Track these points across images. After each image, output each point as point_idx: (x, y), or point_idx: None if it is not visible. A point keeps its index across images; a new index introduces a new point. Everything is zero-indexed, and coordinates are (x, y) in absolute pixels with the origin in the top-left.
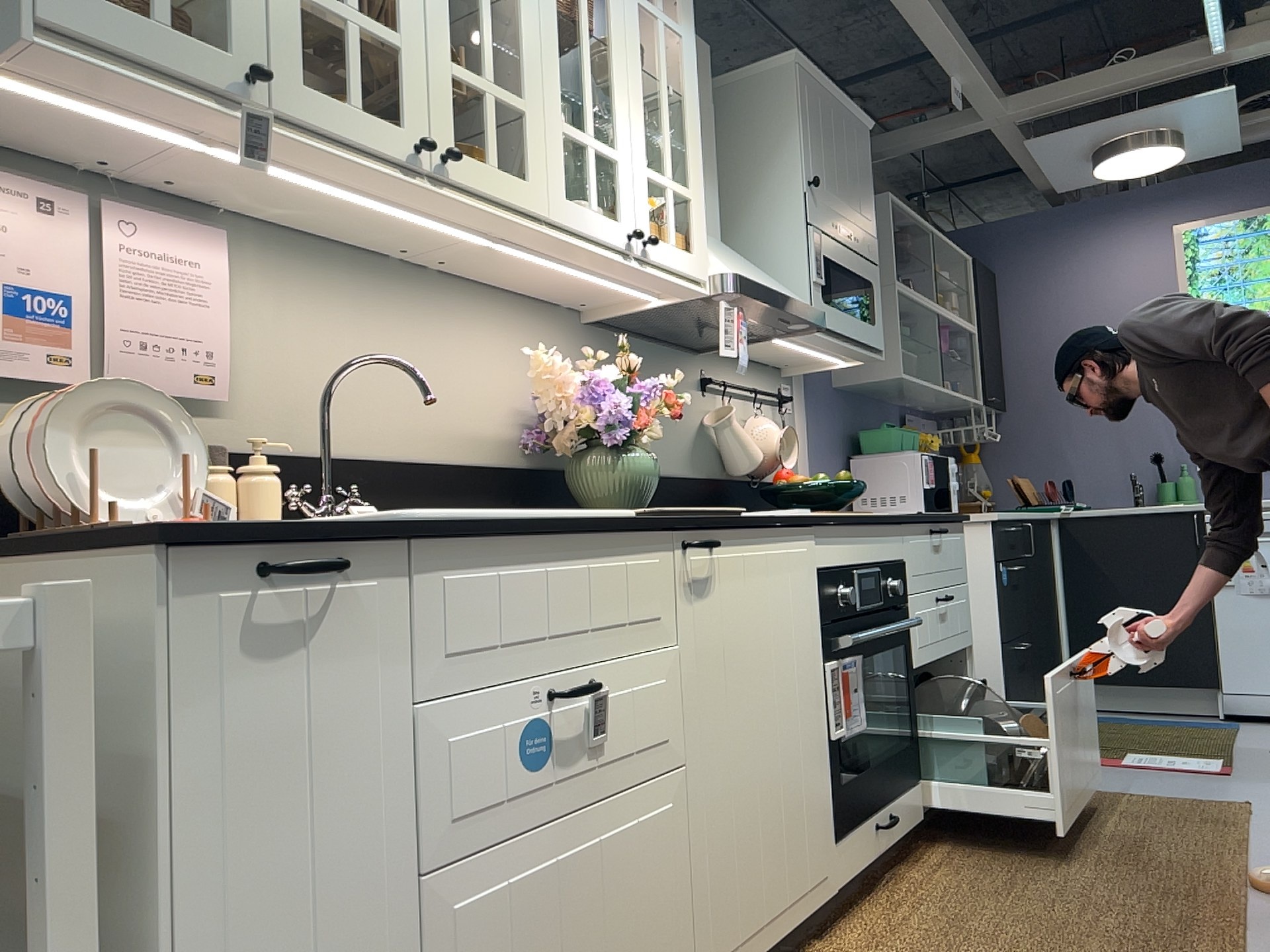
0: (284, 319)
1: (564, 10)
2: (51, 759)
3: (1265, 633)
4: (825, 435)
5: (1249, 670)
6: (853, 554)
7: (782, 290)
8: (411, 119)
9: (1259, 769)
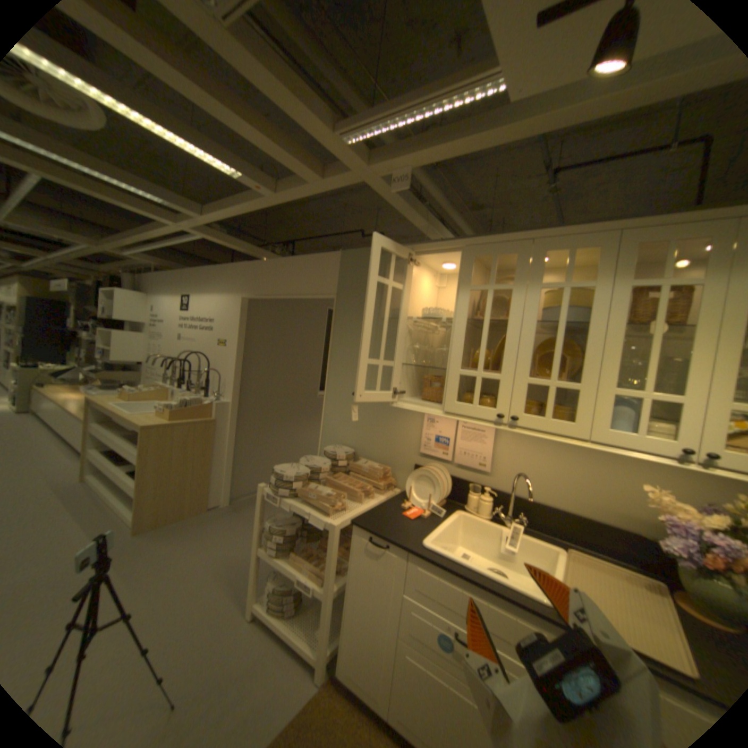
0: (519, 448)
1: (649, 317)
2: (329, 551)
3: None
4: None
5: None
6: None
7: None
8: (501, 405)
9: None
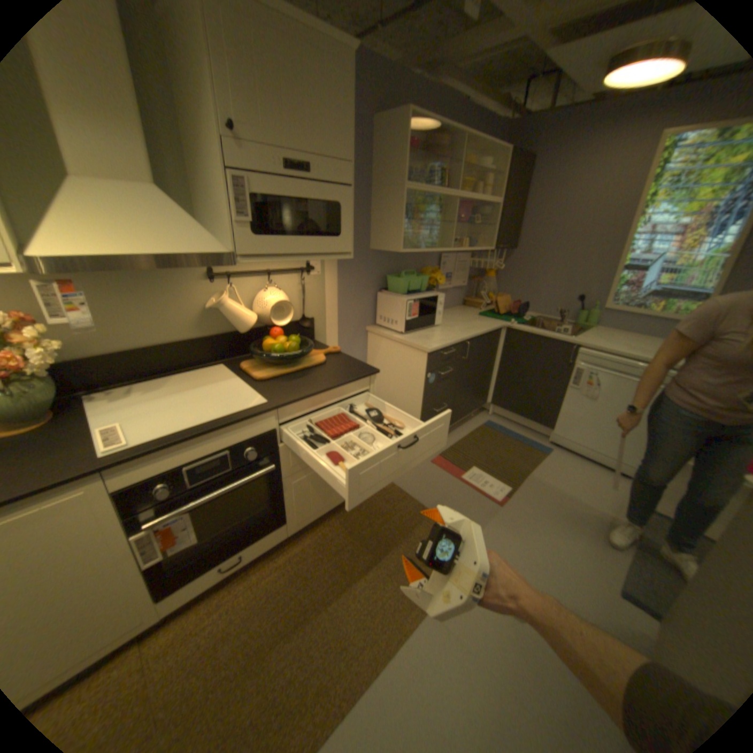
0: None
1: None
2: None
3: (585, 417)
4: (354, 281)
5: (569, 430)
6: (179, 460)
7: (161, 244)
8: None
9: (521, 506)
